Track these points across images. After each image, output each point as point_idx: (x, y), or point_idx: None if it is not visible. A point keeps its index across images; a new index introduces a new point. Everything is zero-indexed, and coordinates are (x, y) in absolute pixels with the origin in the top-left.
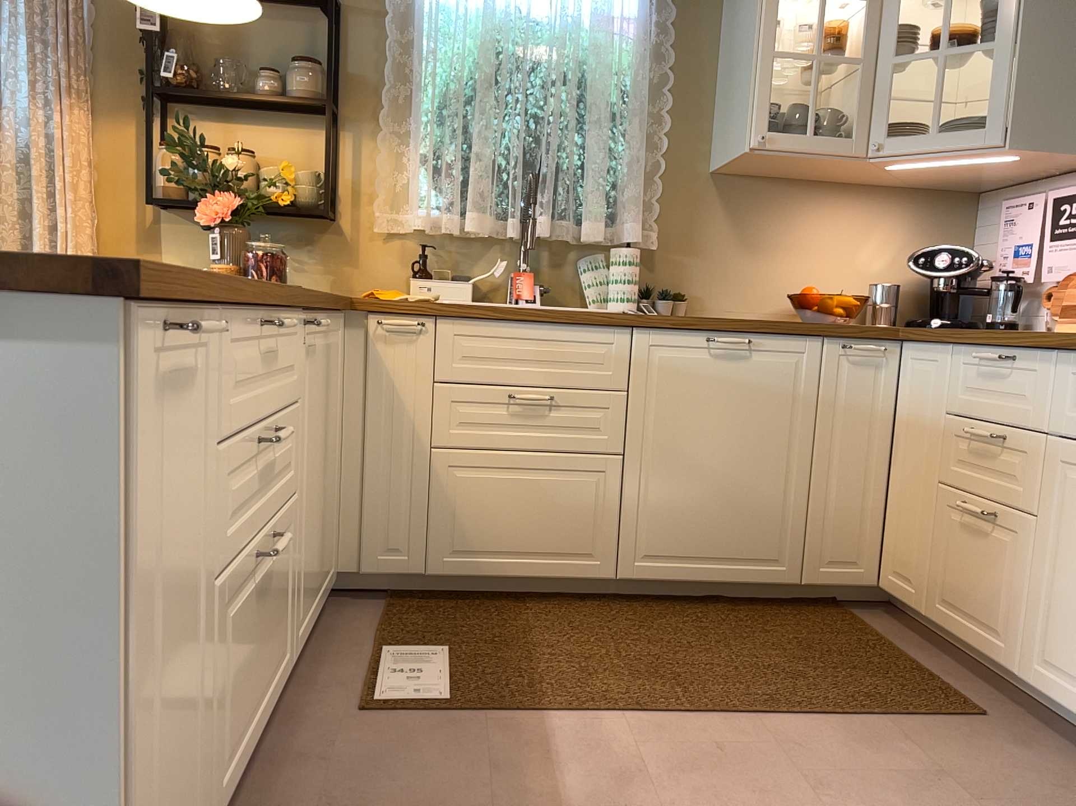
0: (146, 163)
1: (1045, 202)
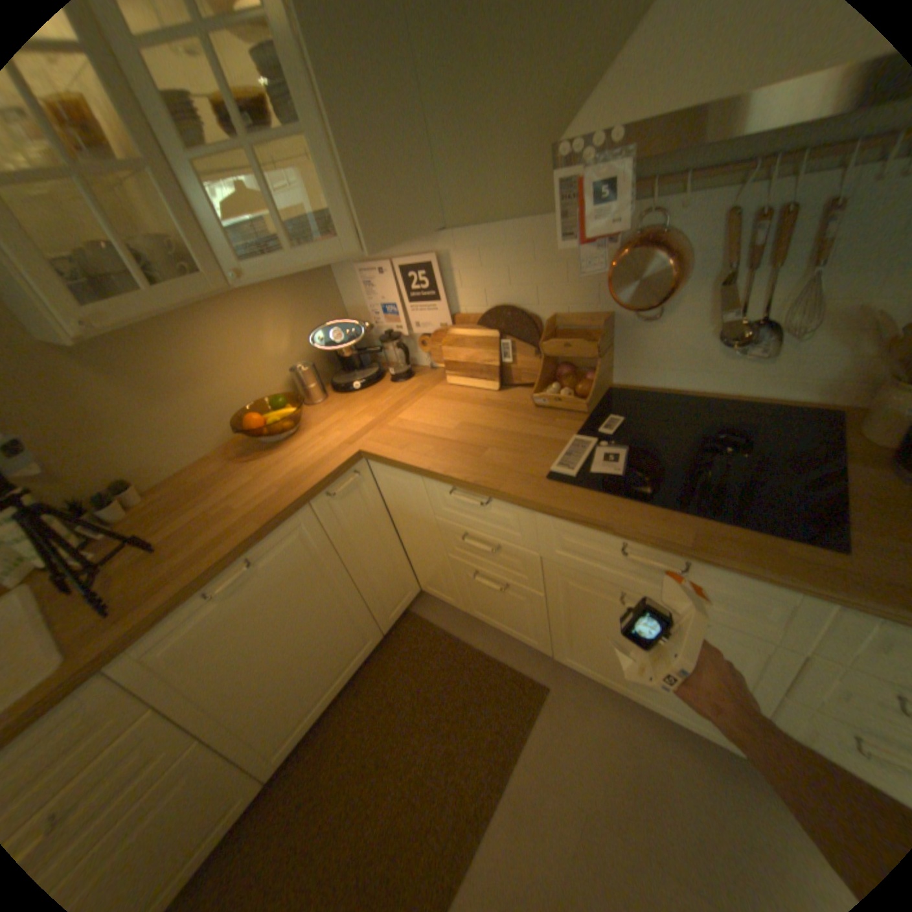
0: None
1: (391, 269)
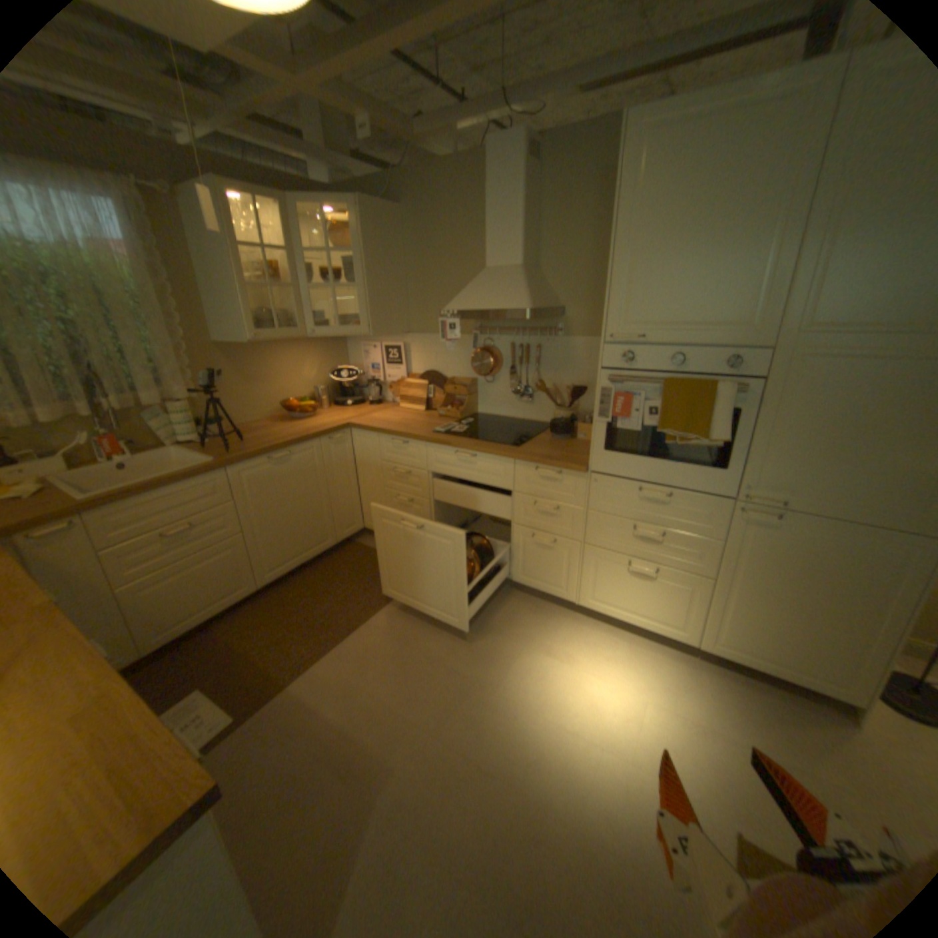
0: None
1: (380, 348)
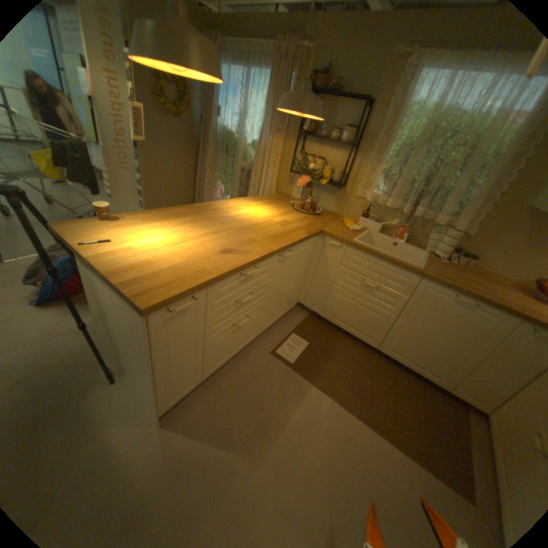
0: (292, 157)
1: None
